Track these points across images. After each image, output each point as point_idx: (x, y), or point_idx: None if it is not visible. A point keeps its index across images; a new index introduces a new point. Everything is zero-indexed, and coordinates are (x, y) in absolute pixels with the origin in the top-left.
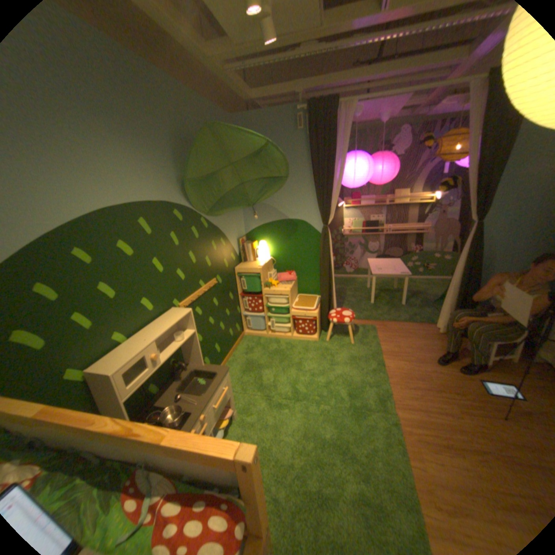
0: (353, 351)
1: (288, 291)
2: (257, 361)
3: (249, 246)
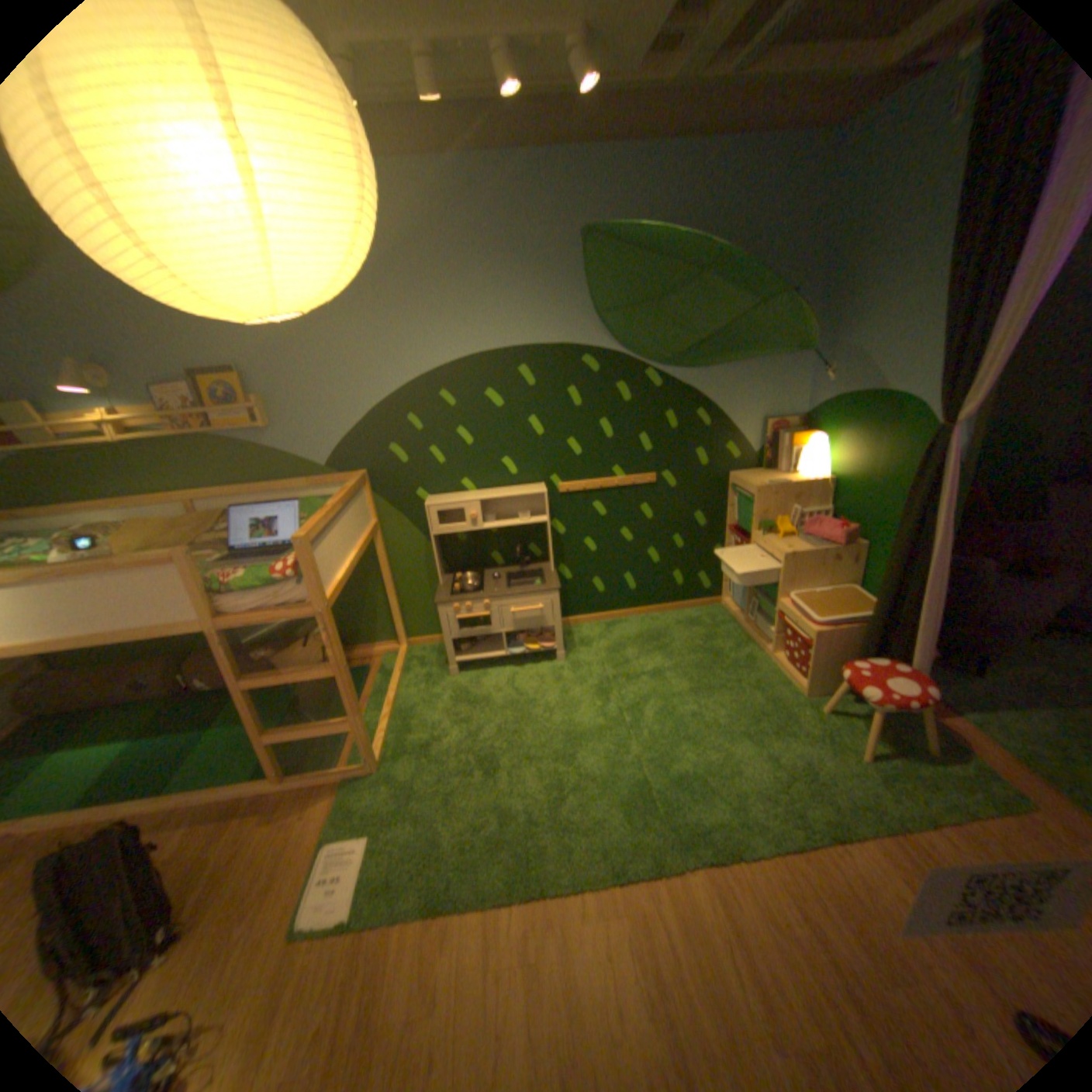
0: (839, 769)
1: (783, 555)
2: (674, 641)
3: (784, 438)
